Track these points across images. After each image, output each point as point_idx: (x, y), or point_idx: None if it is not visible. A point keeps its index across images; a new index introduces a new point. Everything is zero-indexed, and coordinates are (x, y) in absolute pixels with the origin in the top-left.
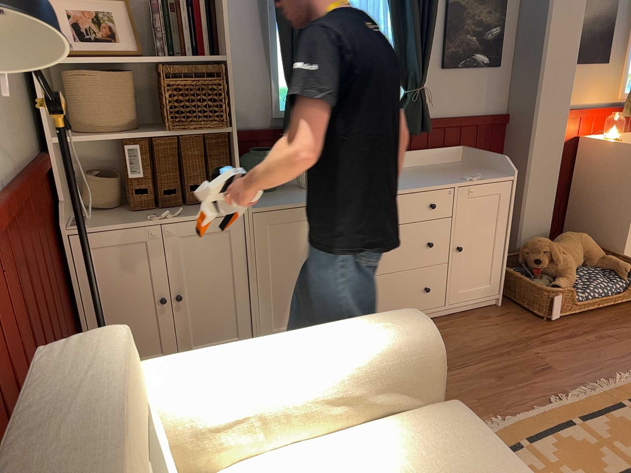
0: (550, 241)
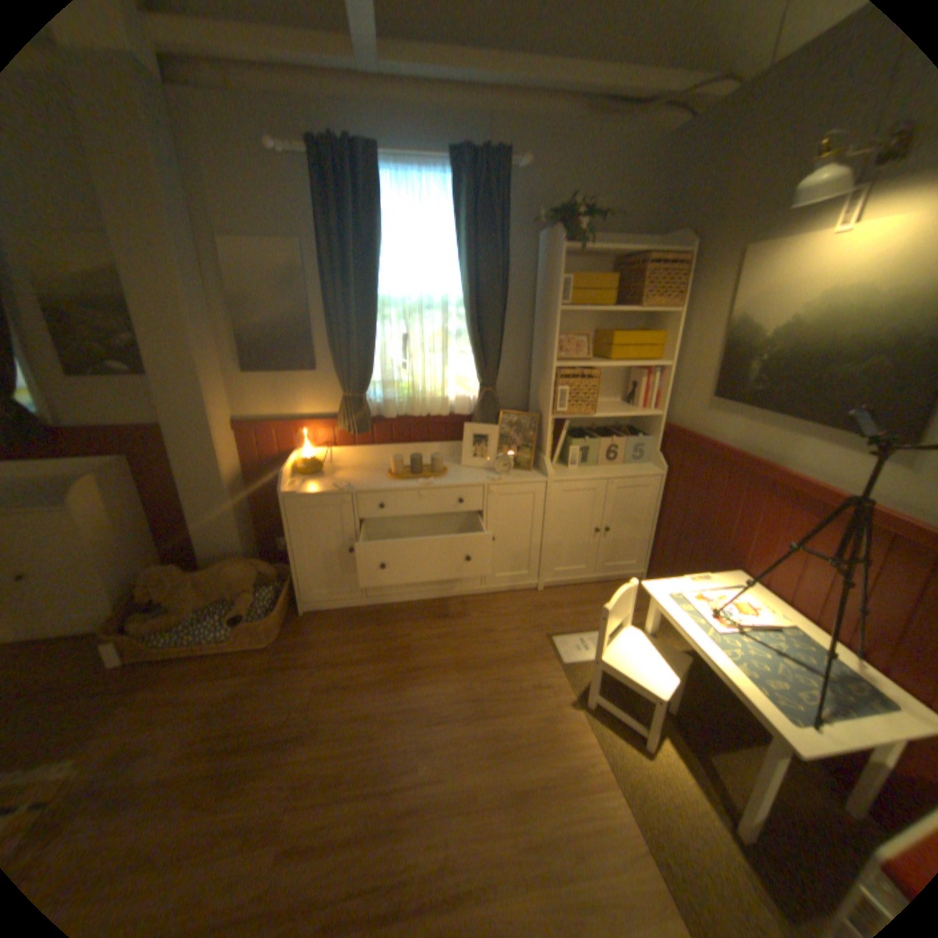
0: (169, 572)
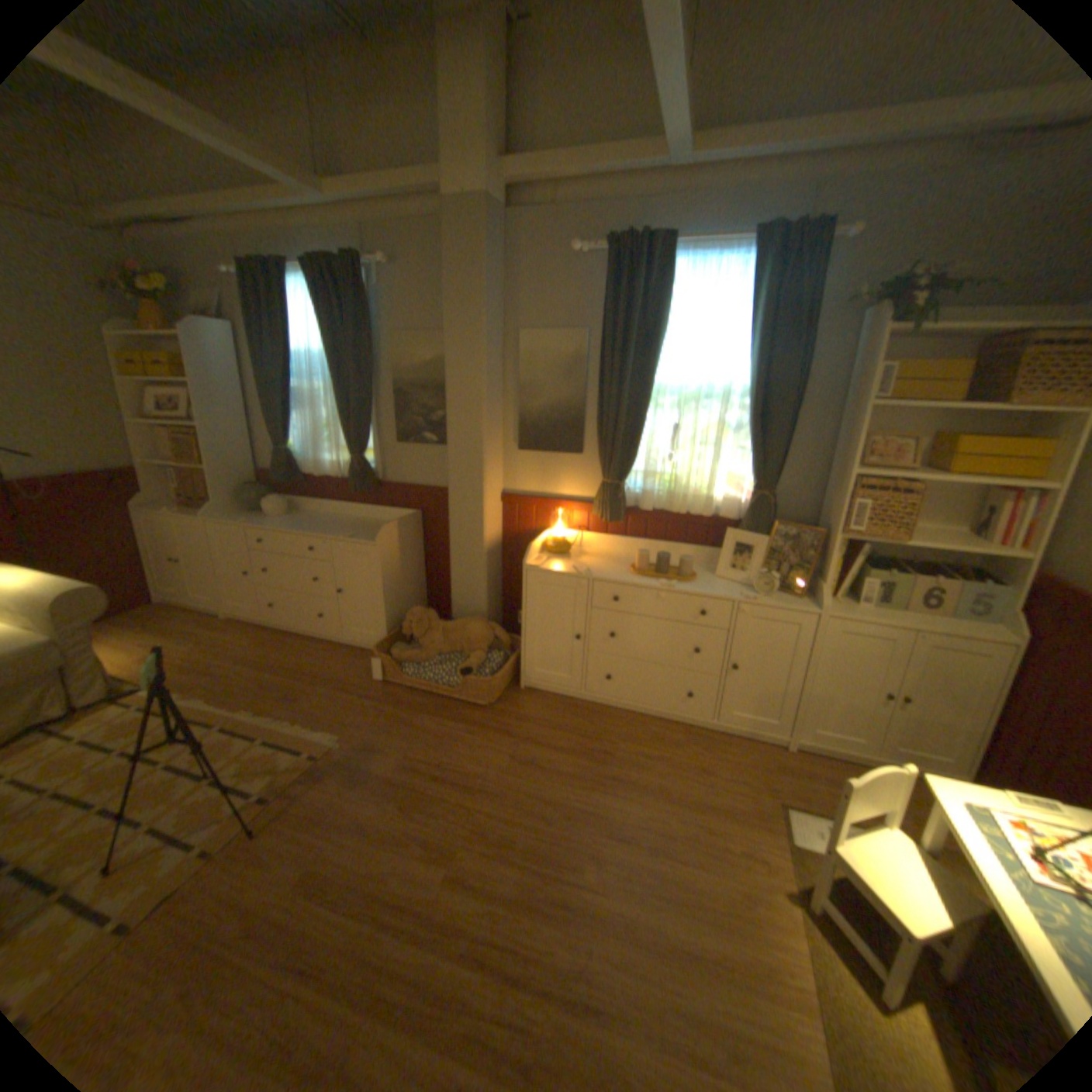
0: (429, 616)
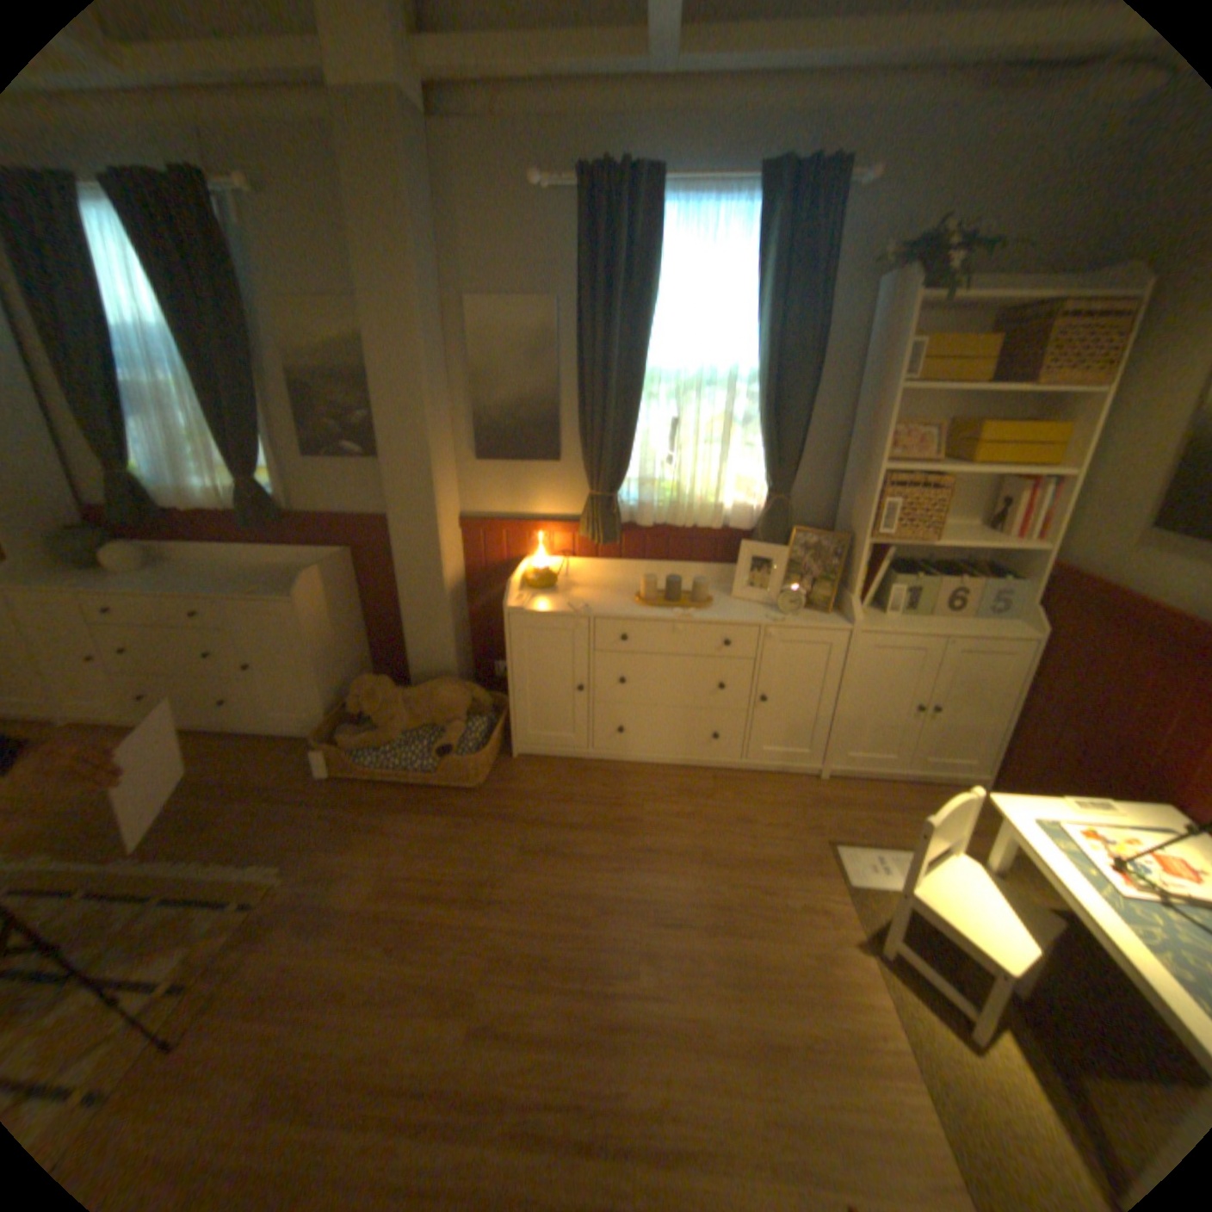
0: (380, 686)
